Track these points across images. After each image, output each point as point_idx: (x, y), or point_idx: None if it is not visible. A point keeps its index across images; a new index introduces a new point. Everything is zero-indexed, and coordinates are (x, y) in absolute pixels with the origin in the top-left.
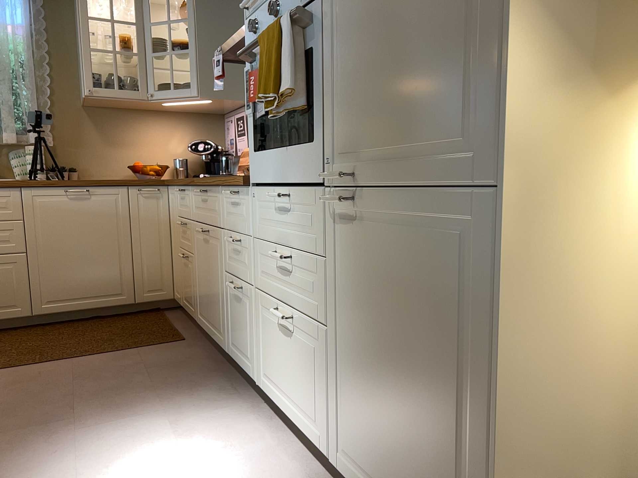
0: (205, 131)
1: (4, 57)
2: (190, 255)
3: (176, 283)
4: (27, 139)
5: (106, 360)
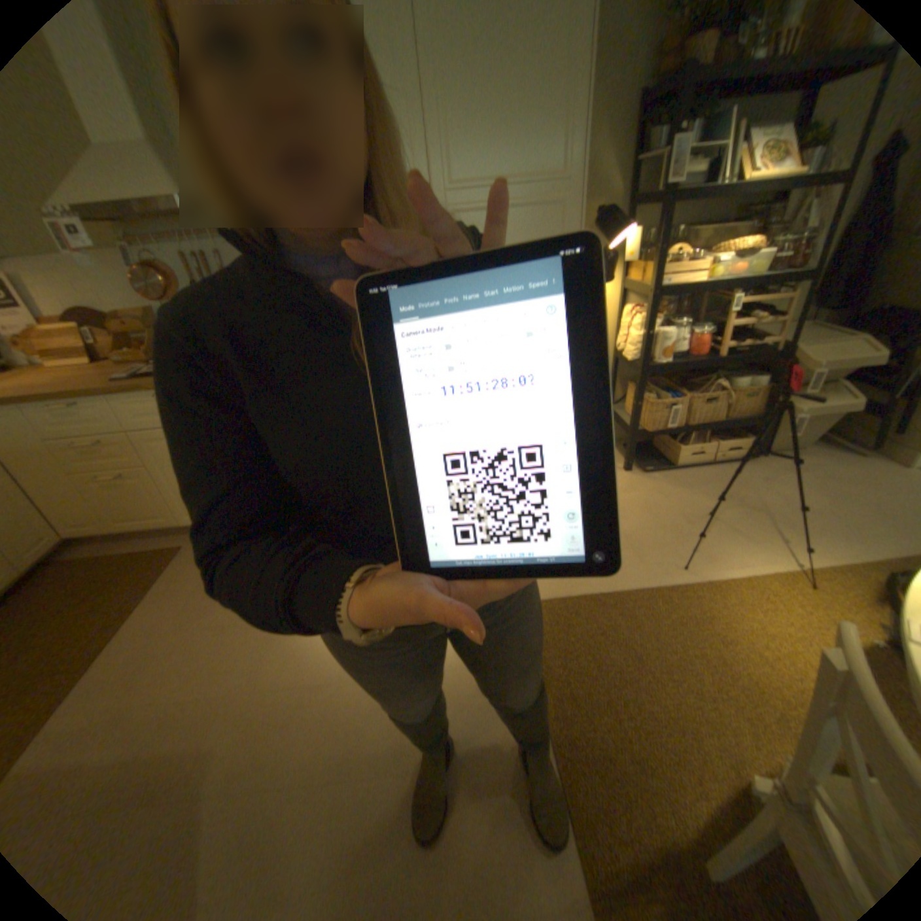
0: None
1: None
2: (128, 471)
3: (70, 520)
4: None
5: (153, 609)
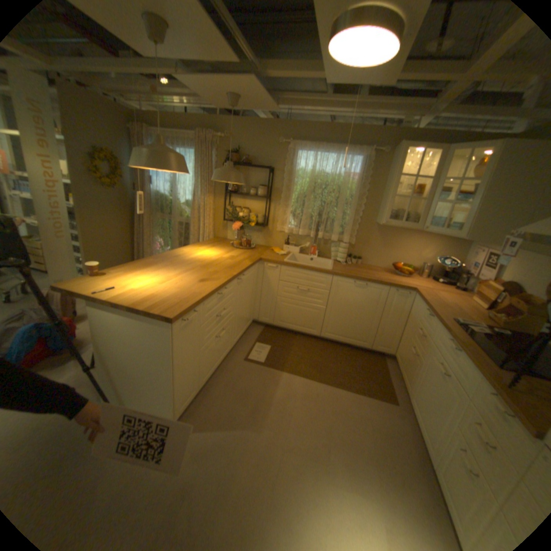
0: (454, 247)
1: (344, 194)
2: (421, 358)
3: (401, 352)
4: (342, 238)
5: (351, 400)
